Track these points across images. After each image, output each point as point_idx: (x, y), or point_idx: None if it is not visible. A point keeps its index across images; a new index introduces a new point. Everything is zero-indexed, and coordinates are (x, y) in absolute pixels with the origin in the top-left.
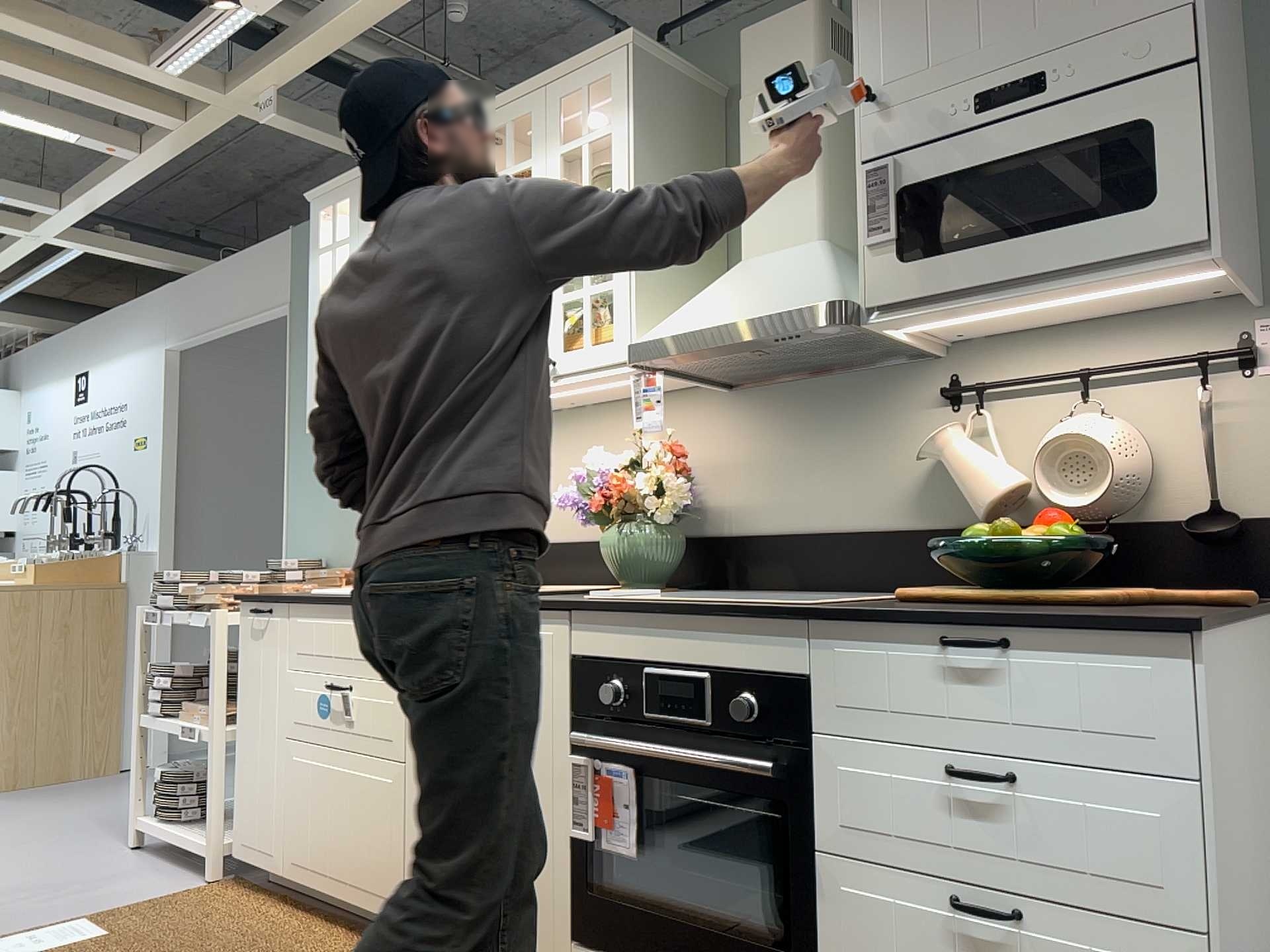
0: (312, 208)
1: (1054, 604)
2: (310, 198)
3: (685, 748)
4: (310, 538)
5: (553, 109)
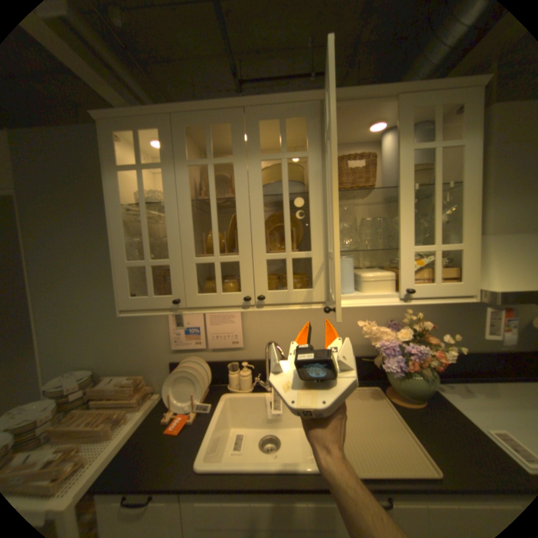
0: (99, 124)
1: None
2: (96, 114)
3: None
4: (70, 356)
5: (408, 111)
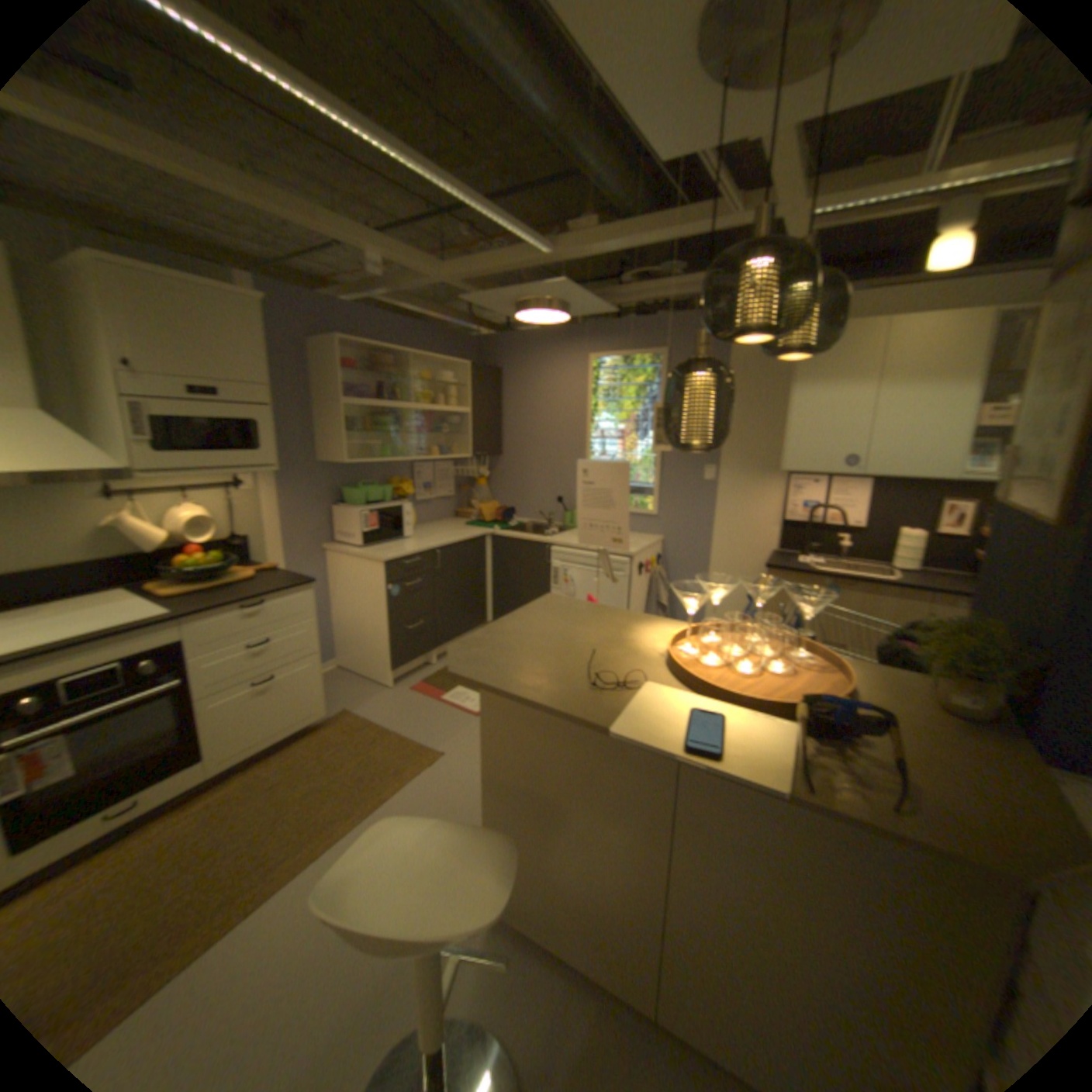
0: None
1: (226, 582)
2: None
3: (109, 703)
4: None
5: None
